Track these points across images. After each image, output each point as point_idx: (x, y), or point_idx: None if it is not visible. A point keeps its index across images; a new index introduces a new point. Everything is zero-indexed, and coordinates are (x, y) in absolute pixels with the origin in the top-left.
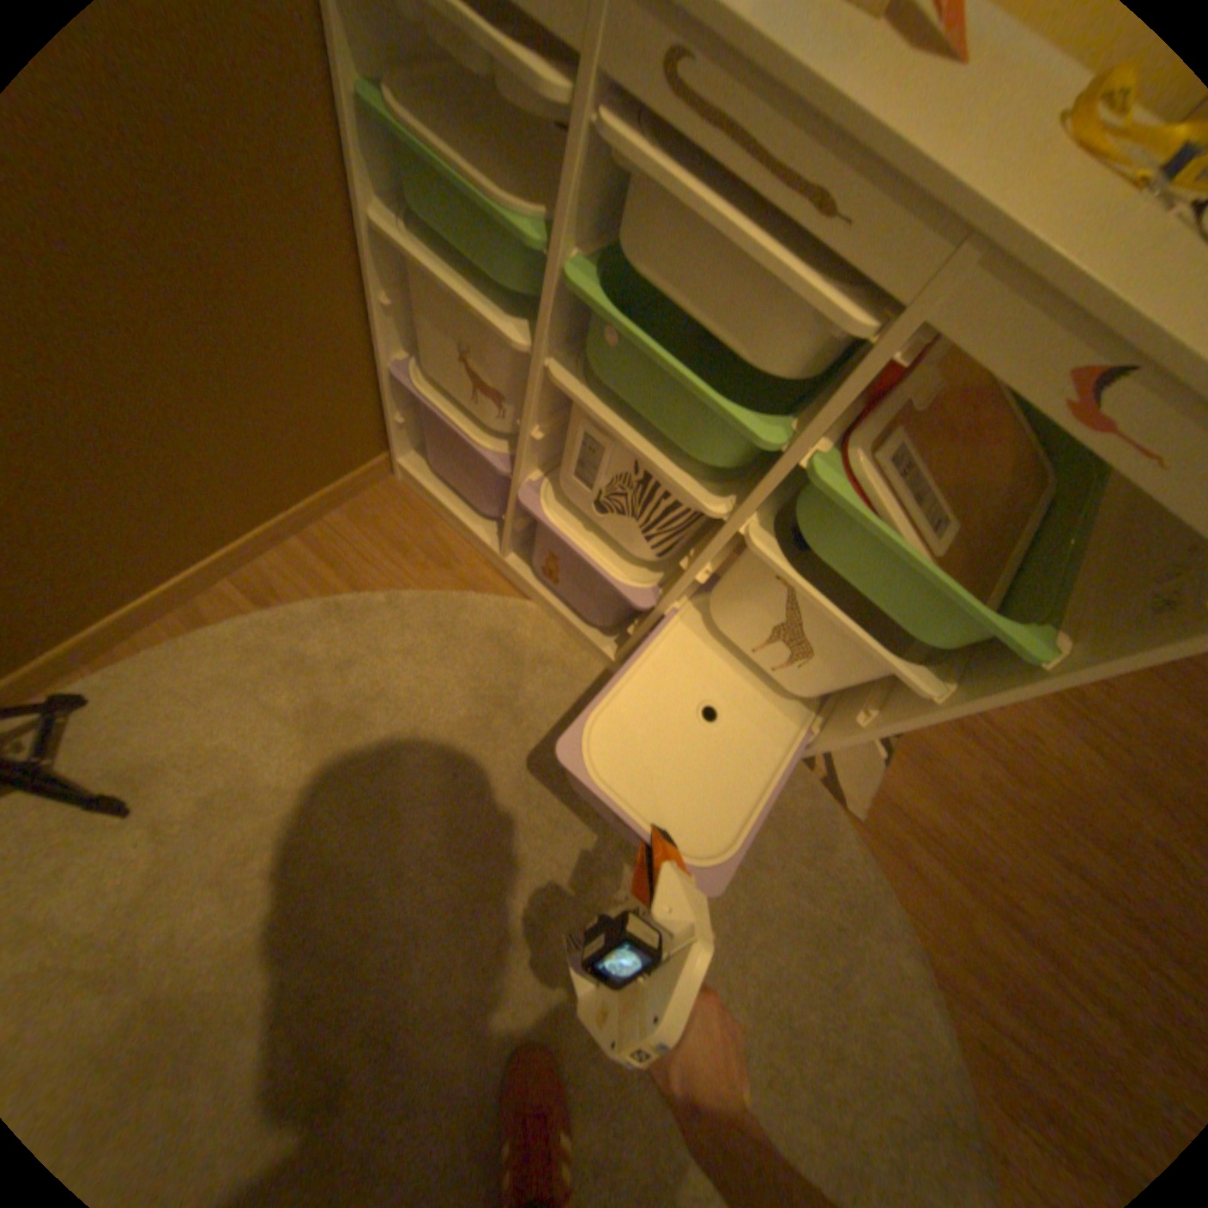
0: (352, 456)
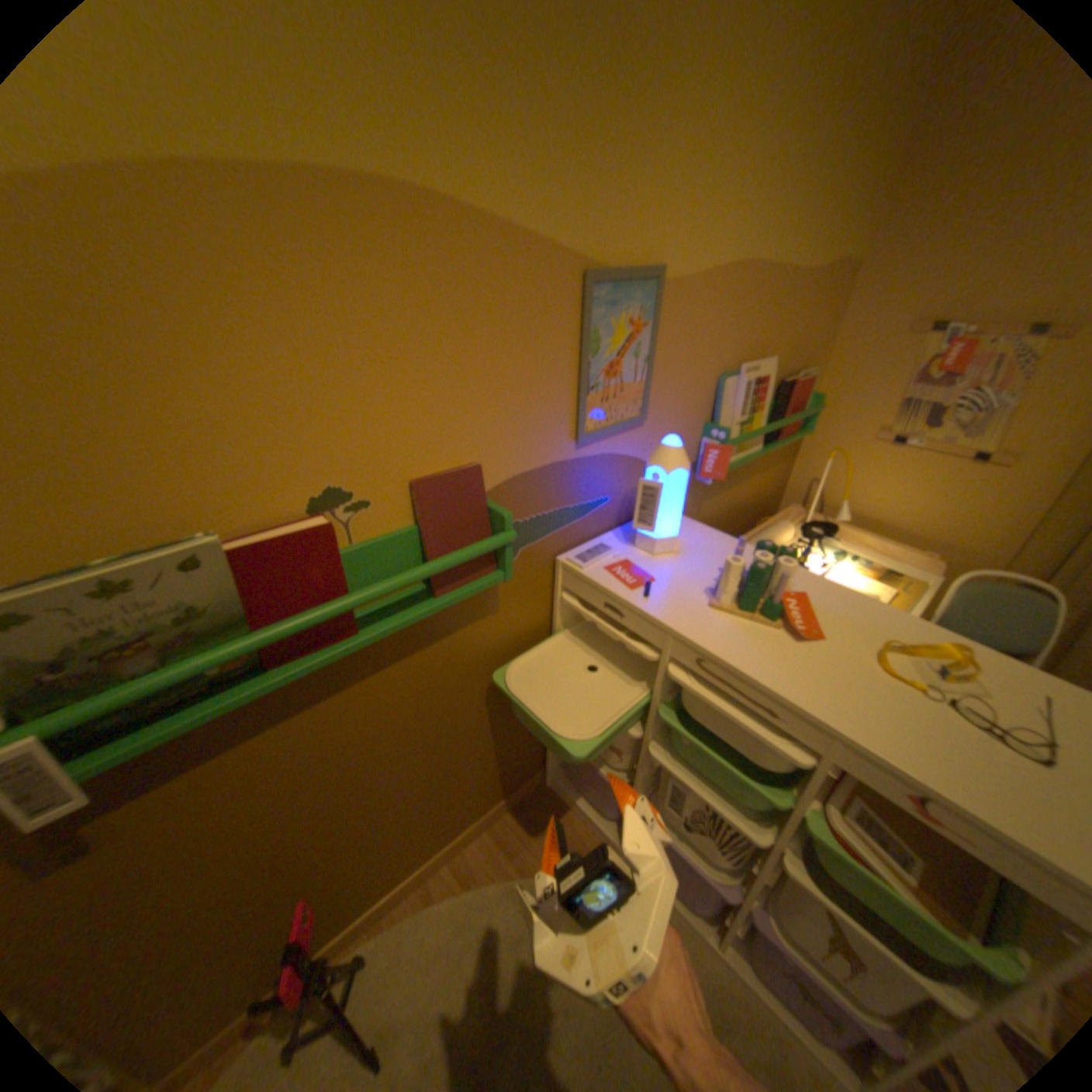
0: (525, 774)
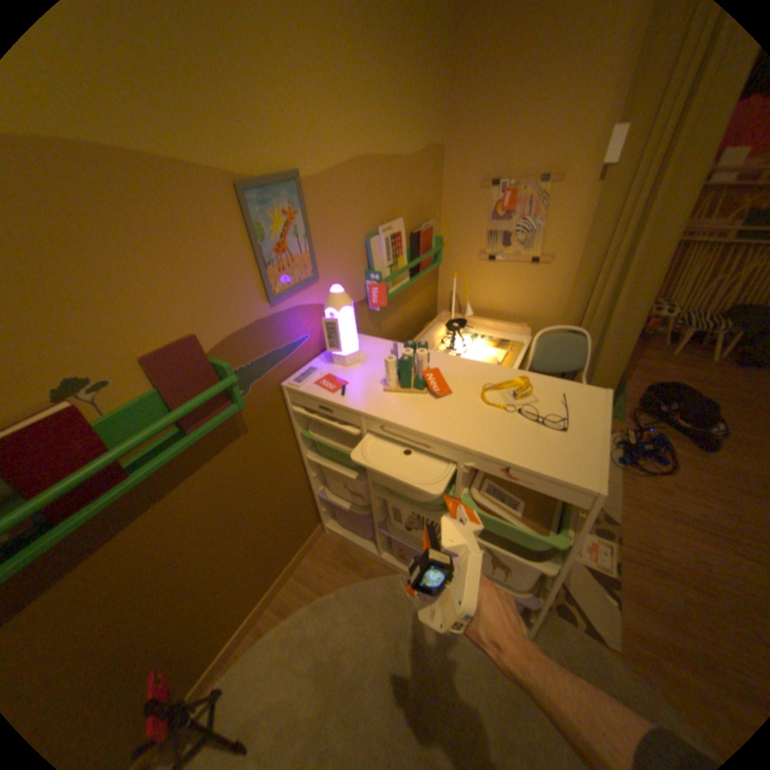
0: (308, 531)
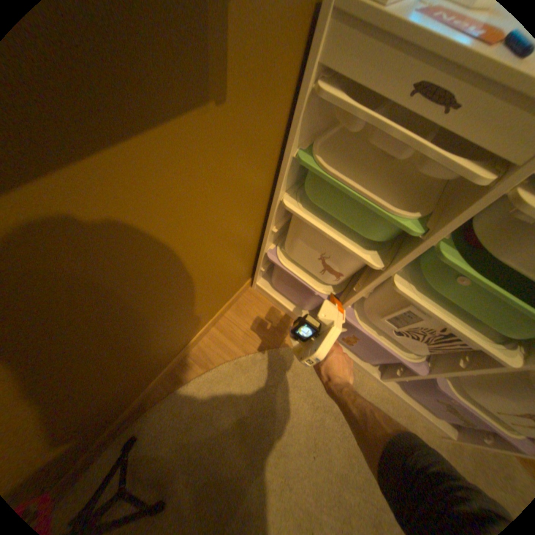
0: (239, 286)
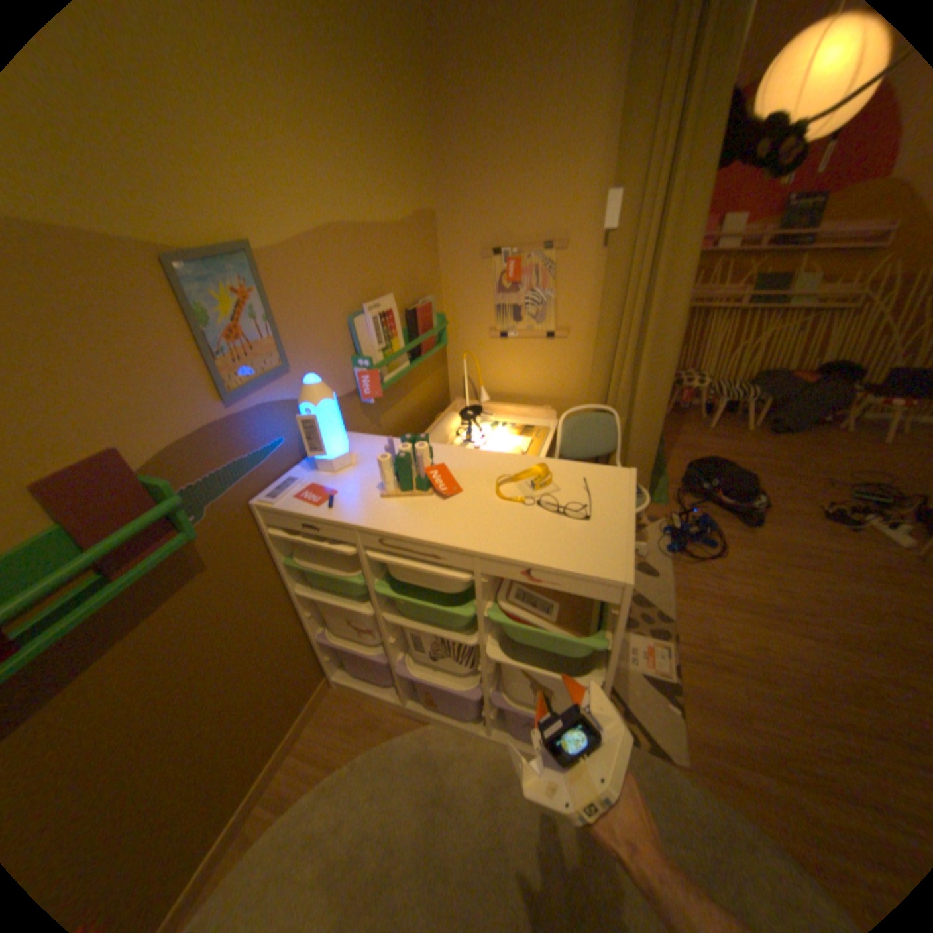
0: (308, 690)
